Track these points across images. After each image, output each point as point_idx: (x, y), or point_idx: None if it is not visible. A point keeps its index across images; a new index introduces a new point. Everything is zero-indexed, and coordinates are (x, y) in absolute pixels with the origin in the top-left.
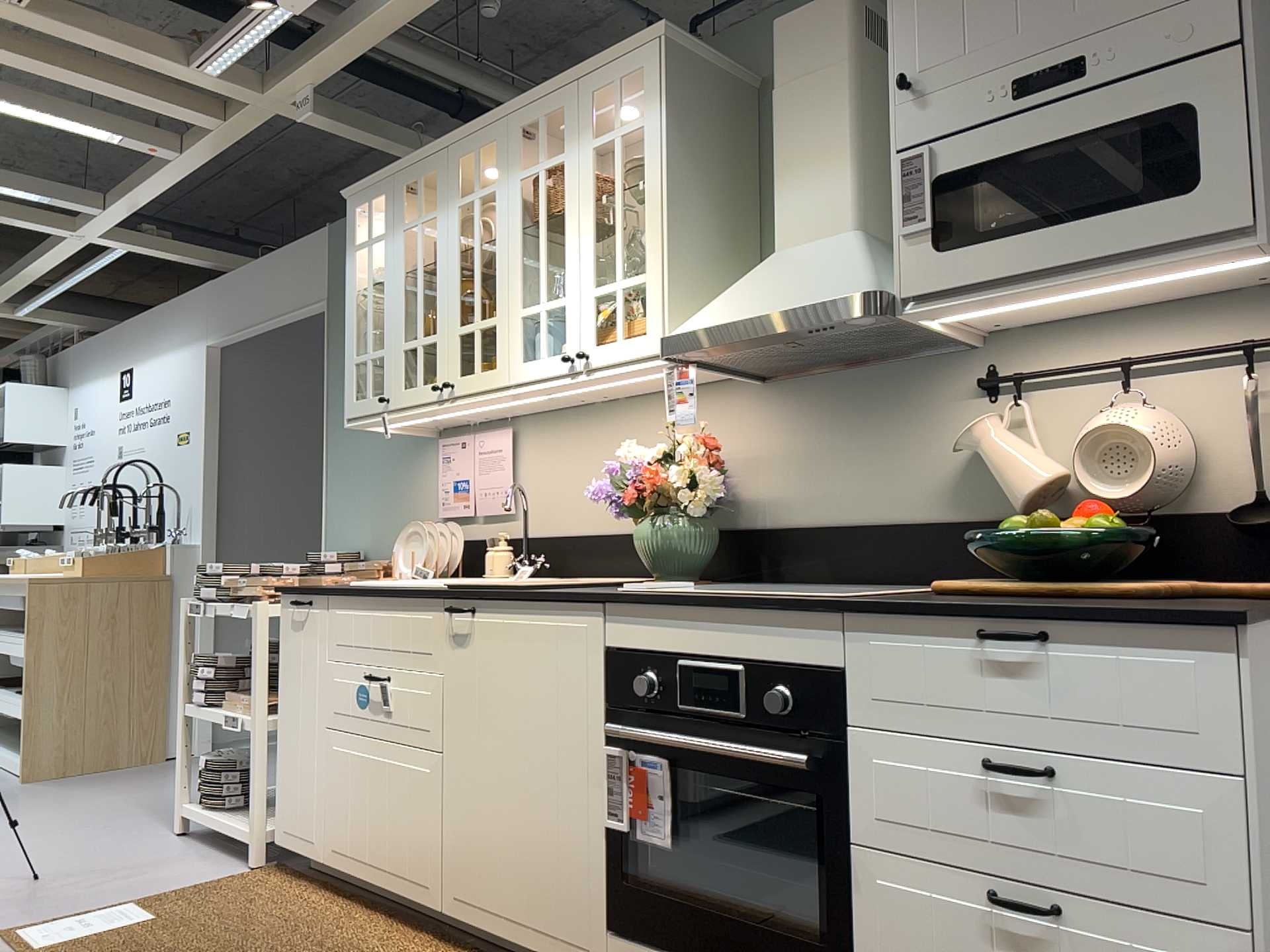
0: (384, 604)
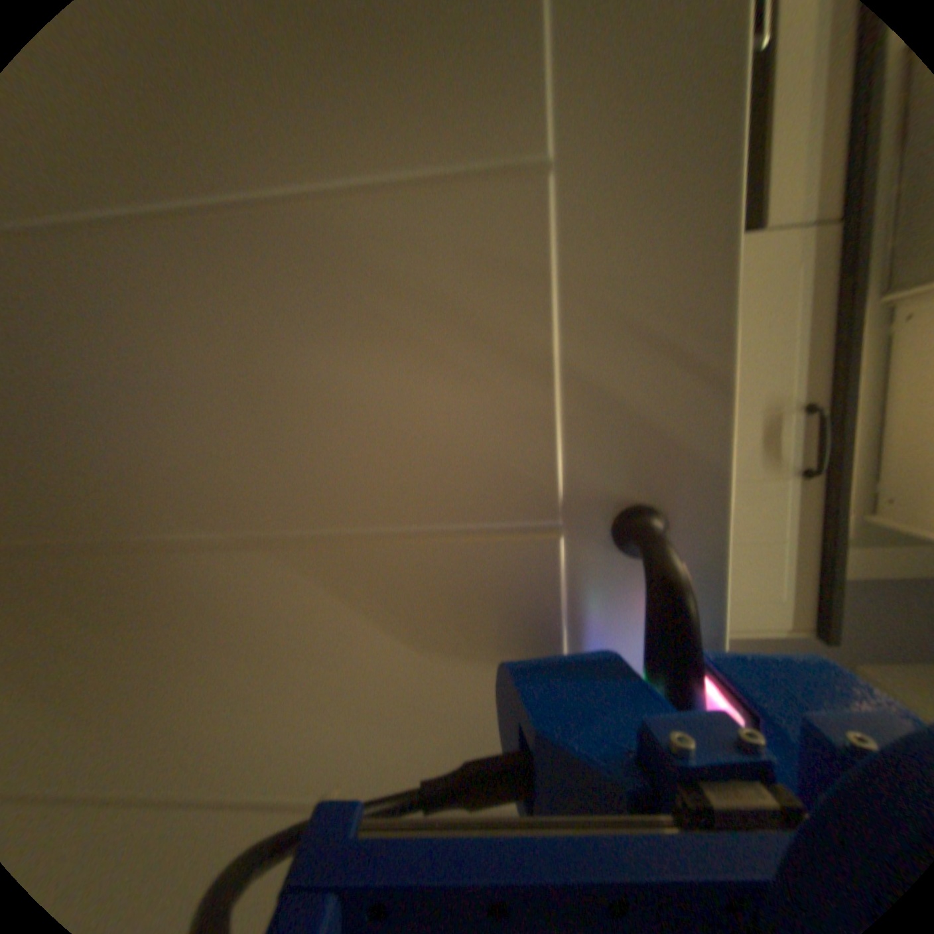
0: None
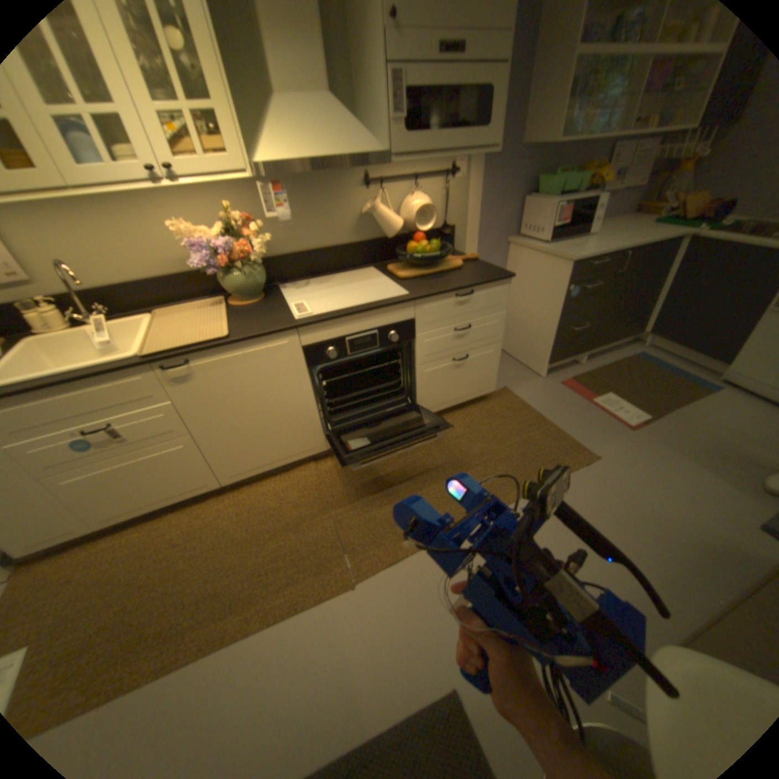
0: (71, 388)
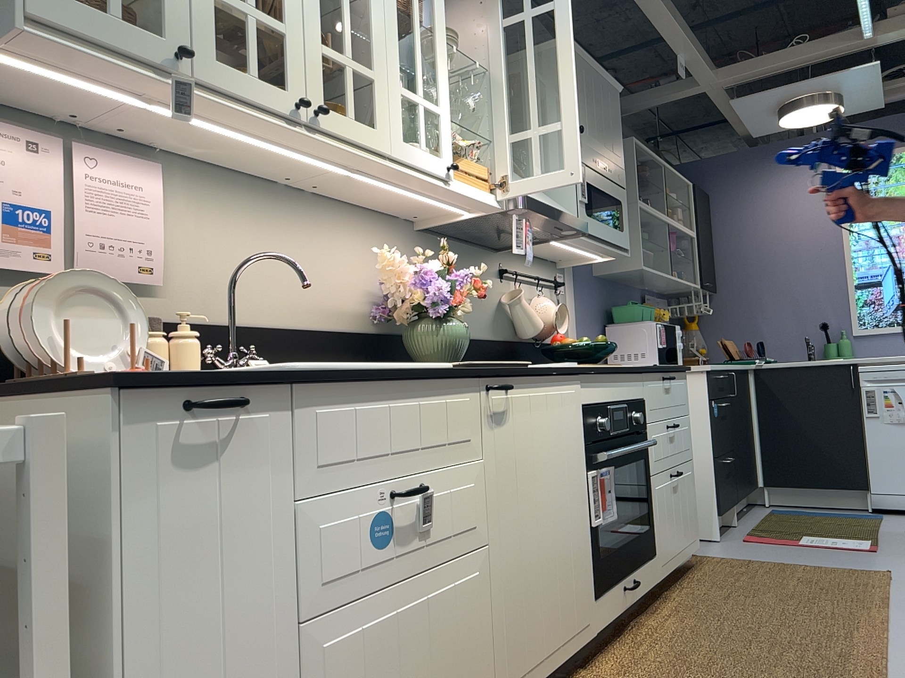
0: (405, 390)
